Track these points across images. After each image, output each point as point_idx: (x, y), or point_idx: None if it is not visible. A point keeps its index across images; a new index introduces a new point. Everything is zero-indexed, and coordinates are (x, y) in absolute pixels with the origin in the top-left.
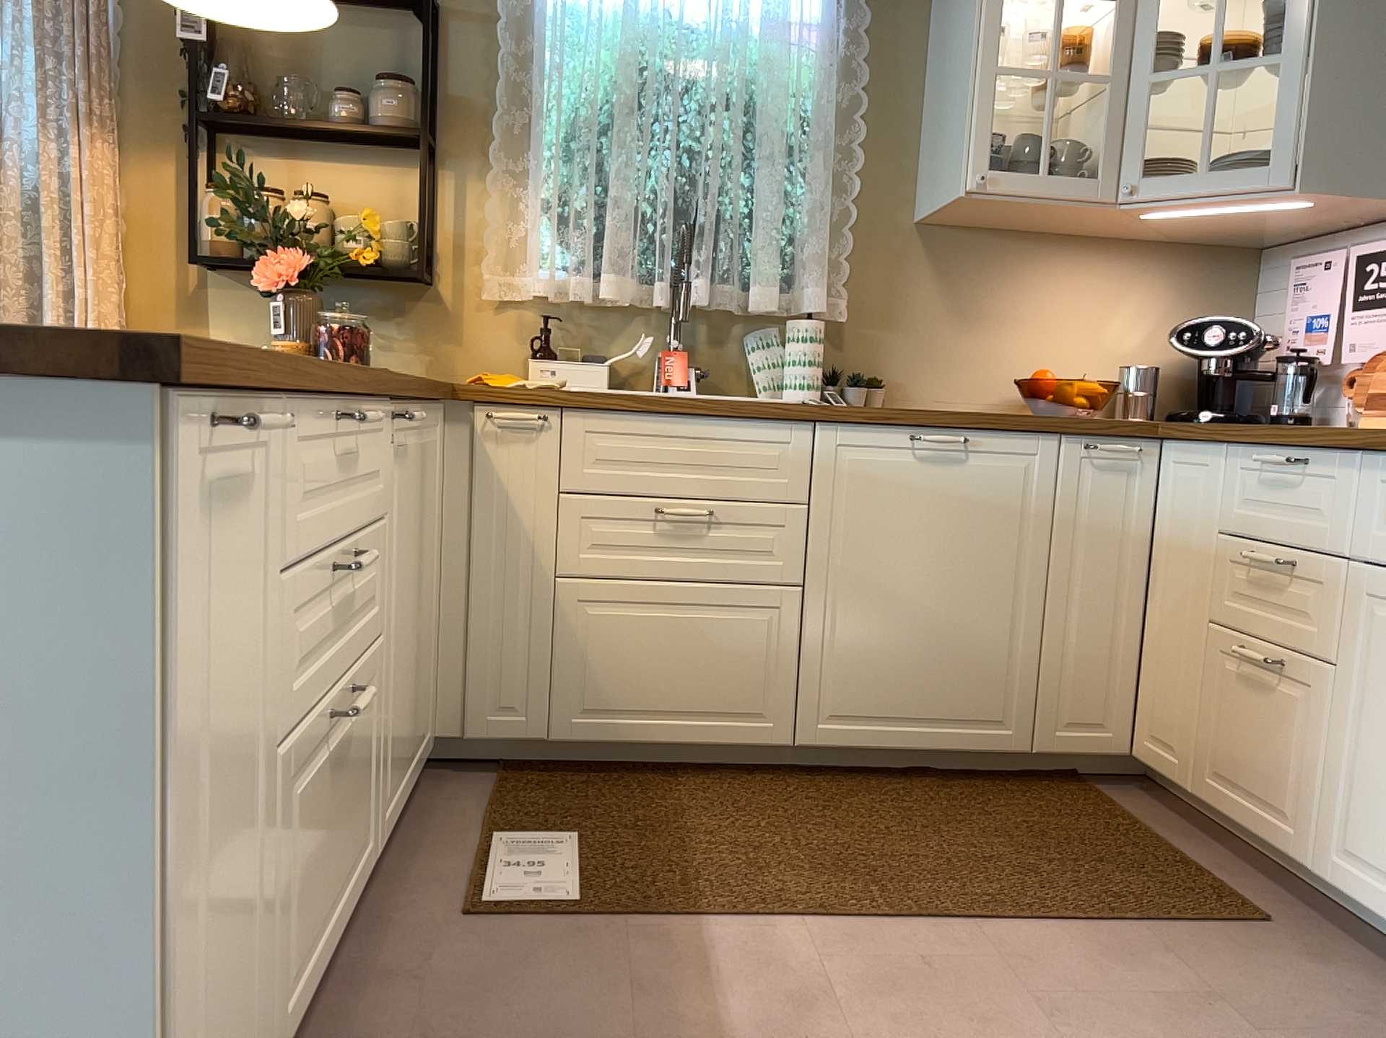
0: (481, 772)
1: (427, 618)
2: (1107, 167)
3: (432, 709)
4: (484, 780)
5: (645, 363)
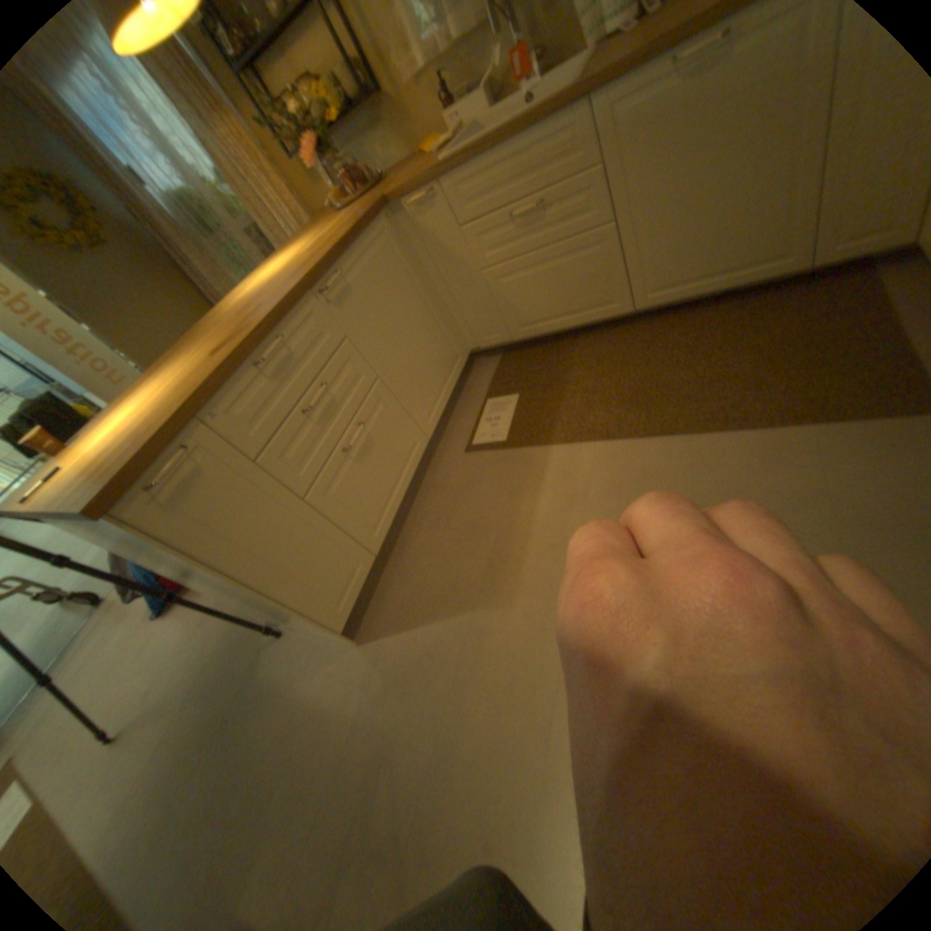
0: (497, 355)
1: (430, 321)
2: None
3: (463, 341)
4: (497, 361)
5: (510, 64)
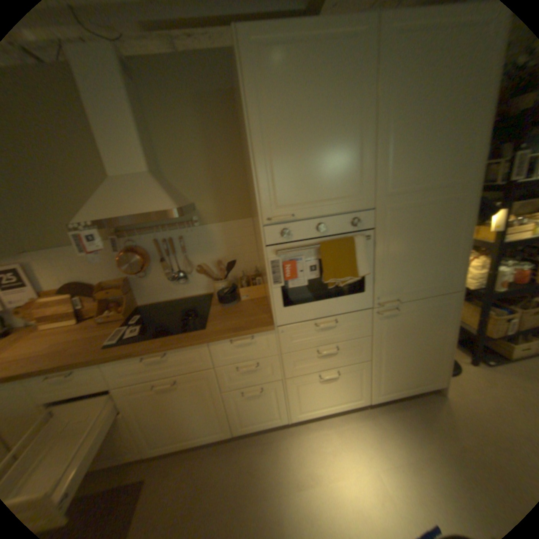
0: None
1: None
2: None
3: None
4: None
5: None
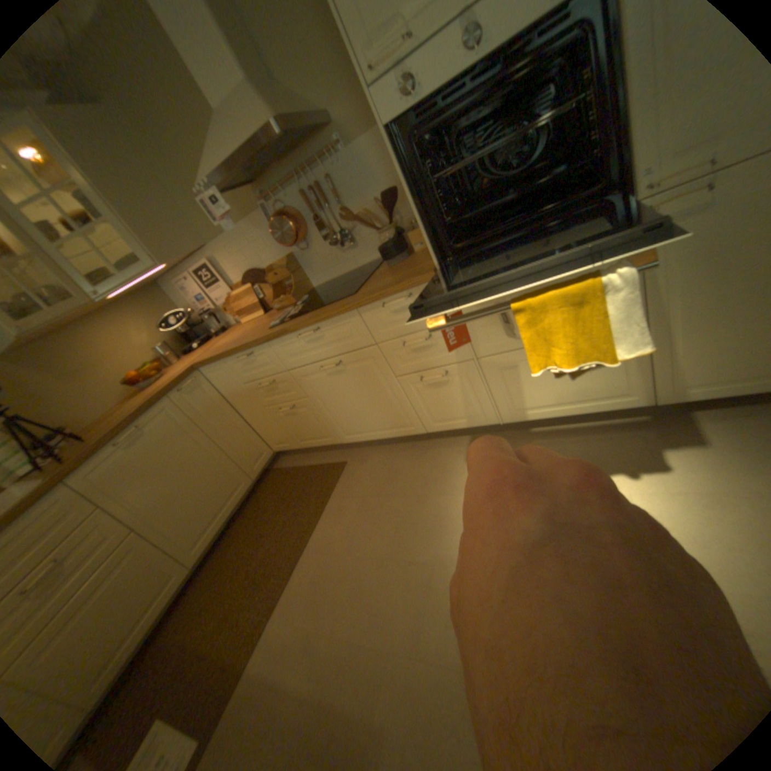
0: None
1: None
2: (75, 290)
3: None
4: None
5: None
